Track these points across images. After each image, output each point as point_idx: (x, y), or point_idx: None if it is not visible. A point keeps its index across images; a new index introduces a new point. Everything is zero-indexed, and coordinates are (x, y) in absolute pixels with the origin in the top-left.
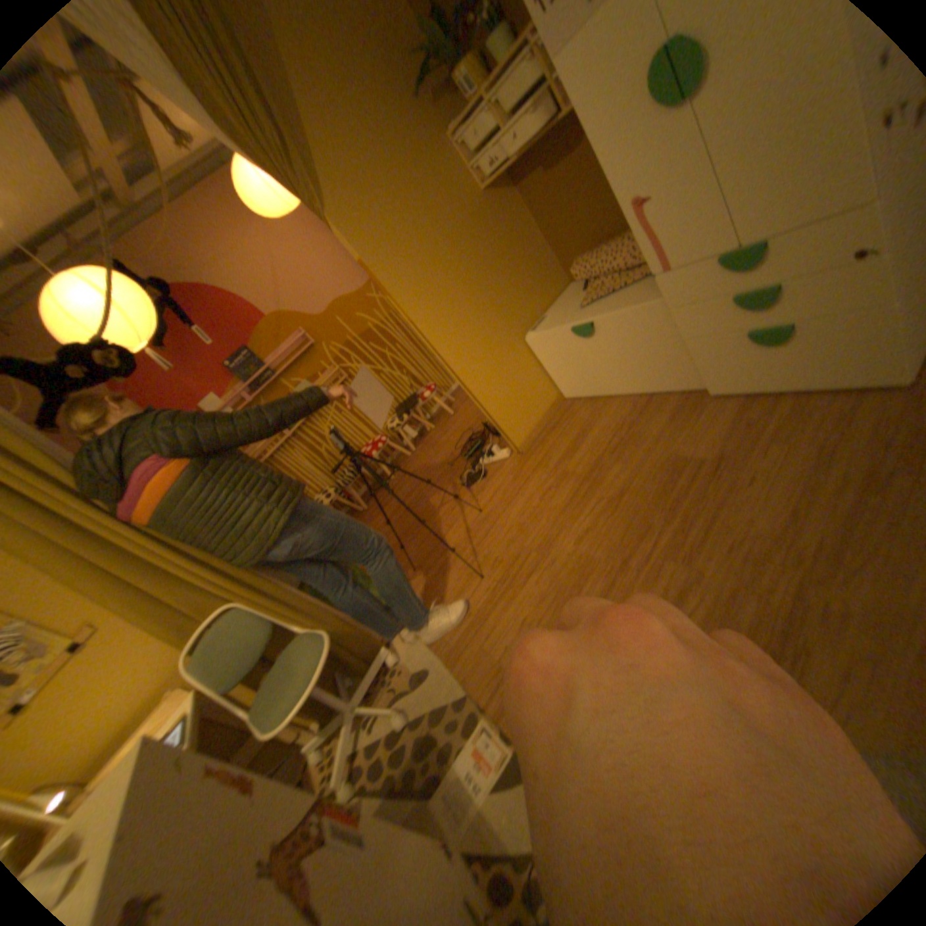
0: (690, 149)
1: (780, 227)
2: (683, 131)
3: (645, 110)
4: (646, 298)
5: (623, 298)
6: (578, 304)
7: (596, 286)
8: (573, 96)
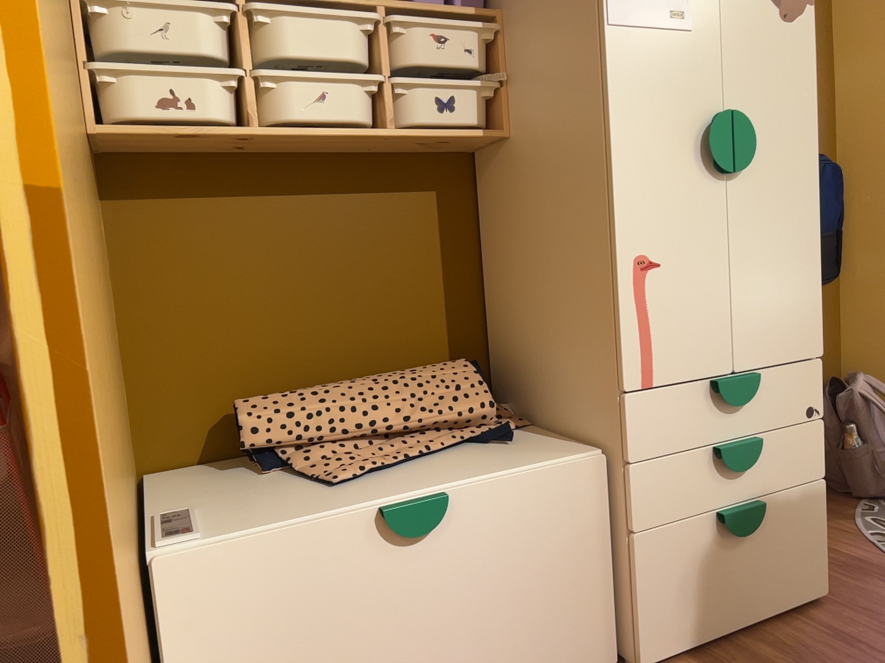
0: (715, 231)
1: (766, 361)
2: (714, 207)
3: (685, 161)
4: (550, 458)
5: (474, 465)
6: (312, 488)
7: (336, 460)
8: (609, 85)
